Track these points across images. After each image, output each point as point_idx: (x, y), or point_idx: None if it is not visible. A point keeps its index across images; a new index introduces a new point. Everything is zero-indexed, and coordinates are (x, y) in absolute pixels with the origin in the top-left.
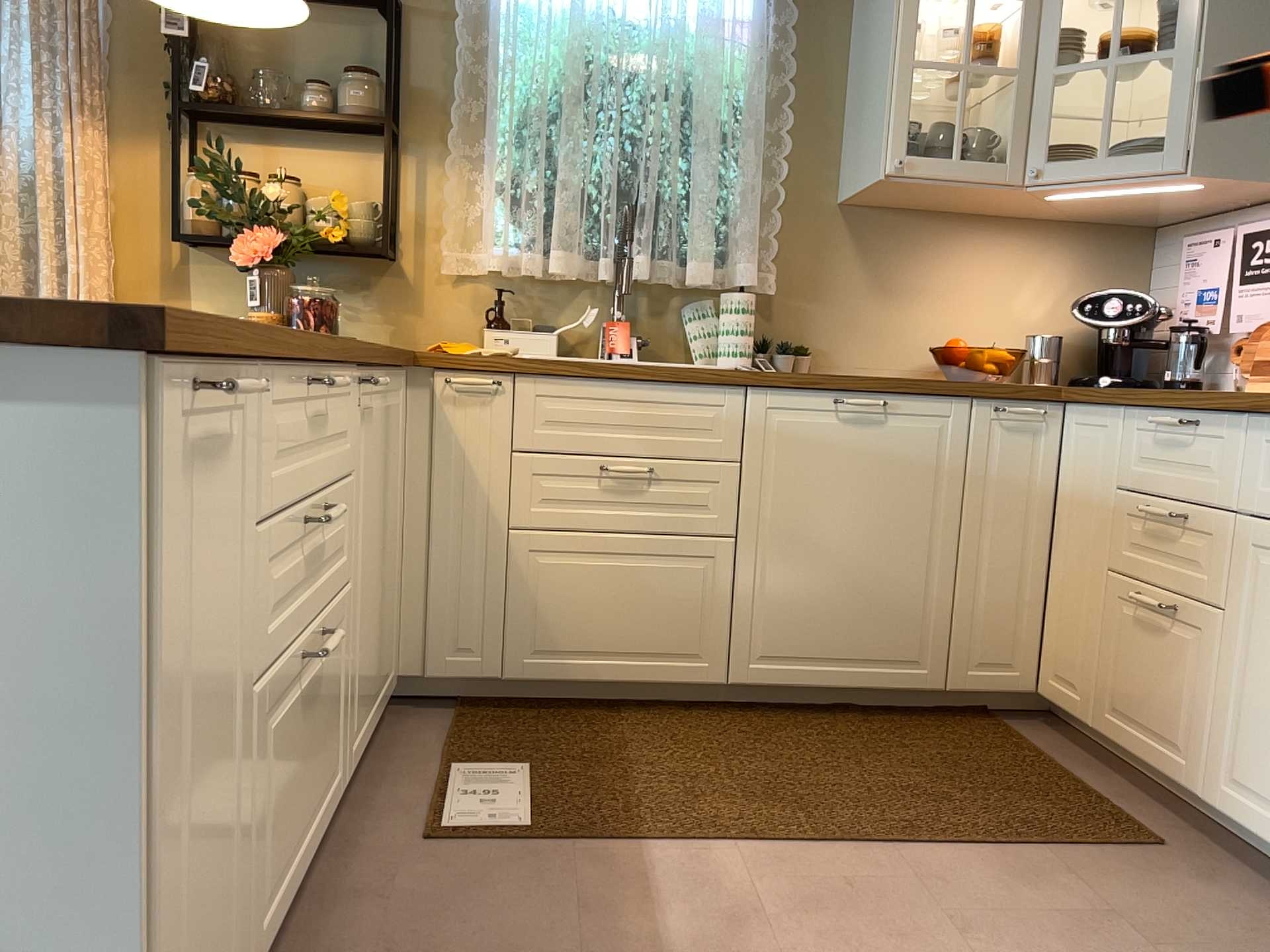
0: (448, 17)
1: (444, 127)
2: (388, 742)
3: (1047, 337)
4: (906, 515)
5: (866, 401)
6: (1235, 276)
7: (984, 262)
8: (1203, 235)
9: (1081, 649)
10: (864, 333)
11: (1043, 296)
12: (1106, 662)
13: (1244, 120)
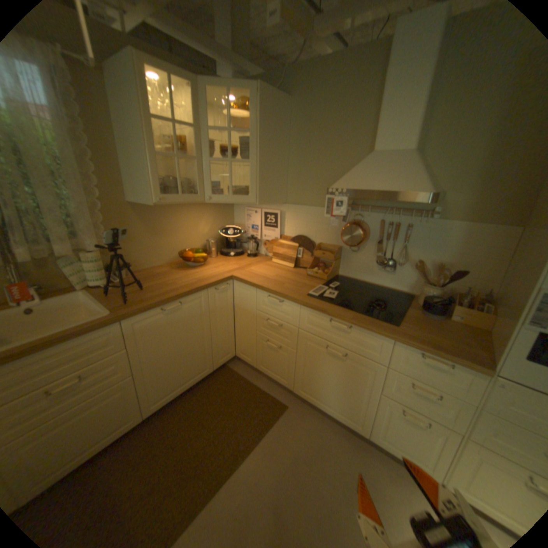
0: None
1: None
2: None
3: (210, 238)
4: (193, 333)
5: (173, 308)
6: (262, 224)
7: (187, 218)
8: (250, 209)
9: (249, 349)
10: (150, 252)
11: (207, 226)
12: (258, 354)
13: (268, 186)
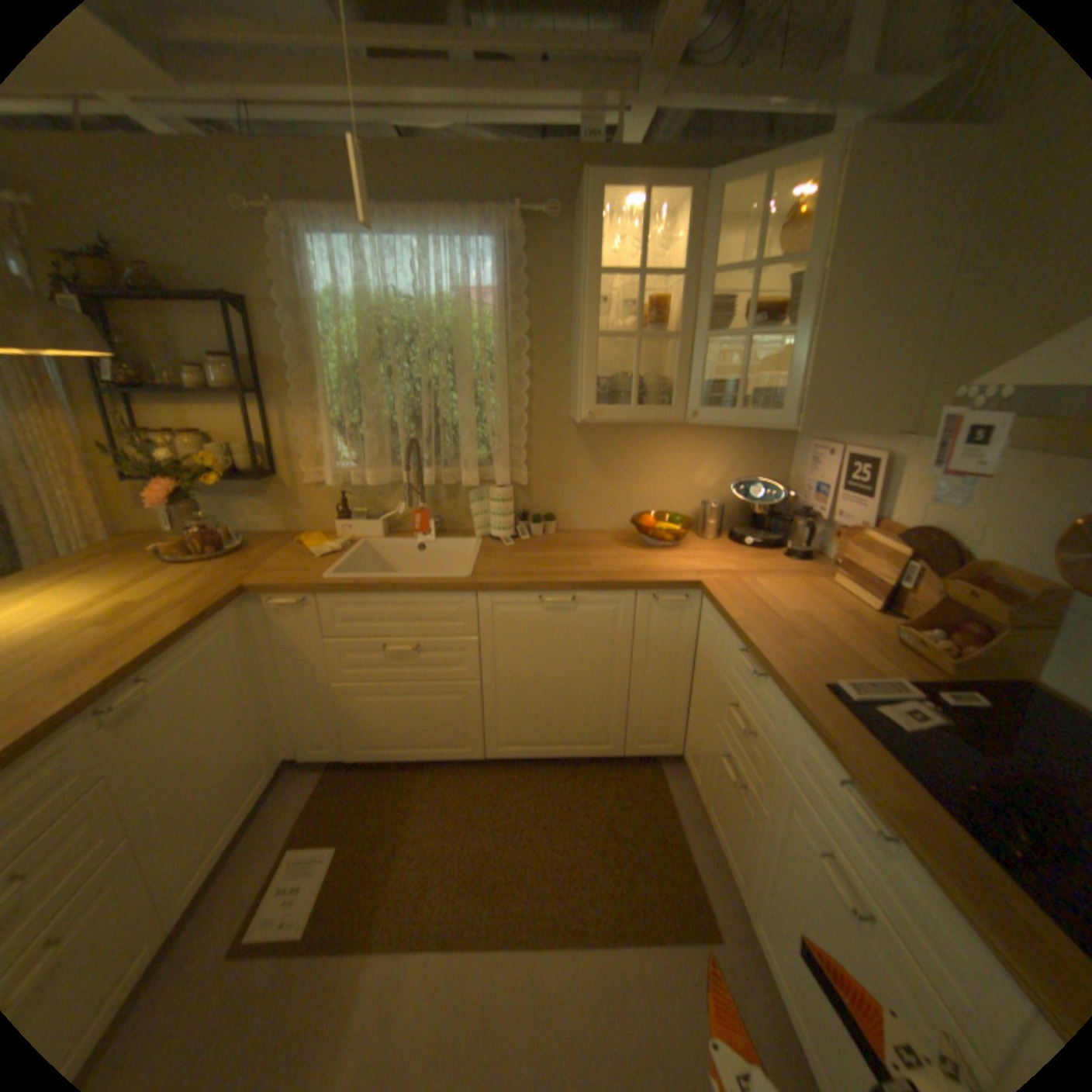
0: (277, 302)
1: (290, 383)
2: (264, 817)
3: (717, 498)
4: (592, 663)
5: (557, 600)
6: (840, 482)
7: (673, 451)
8: (822, 442)
9: (702, 754)
10: (591, 502)
11: (714, 472)
12: (711, 776)
13: (848, 386)
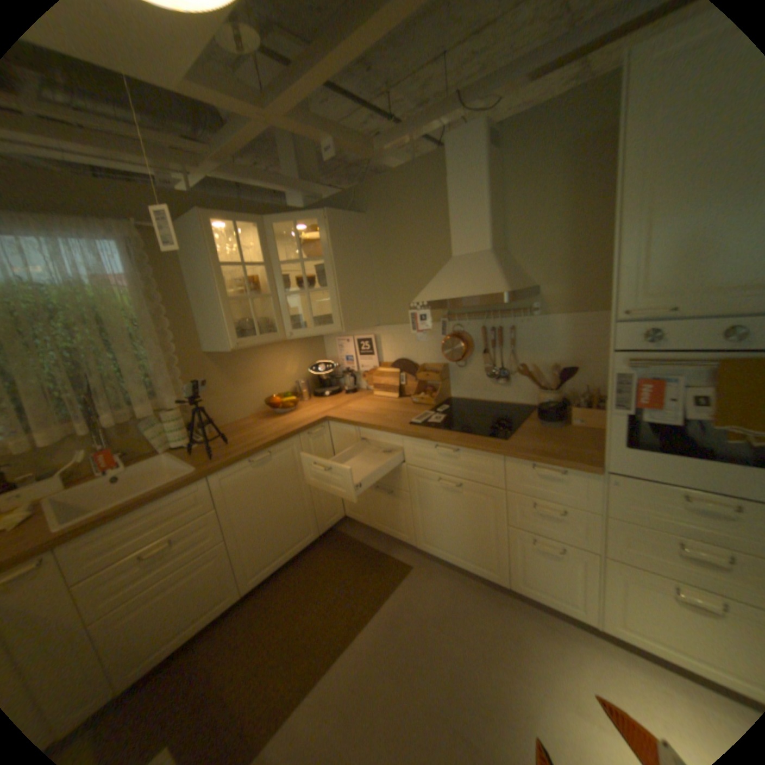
0: None
1: None
2: None
3: (298, 379)
4: (288, 488)
5: (261, 458)
6: (355, 353)
7: (269, 360)
8: (340, 338)
9: (358, 503)
10: (231, 403)
11: (293, 365)
12: (369, 507)
13: (353, 311)
